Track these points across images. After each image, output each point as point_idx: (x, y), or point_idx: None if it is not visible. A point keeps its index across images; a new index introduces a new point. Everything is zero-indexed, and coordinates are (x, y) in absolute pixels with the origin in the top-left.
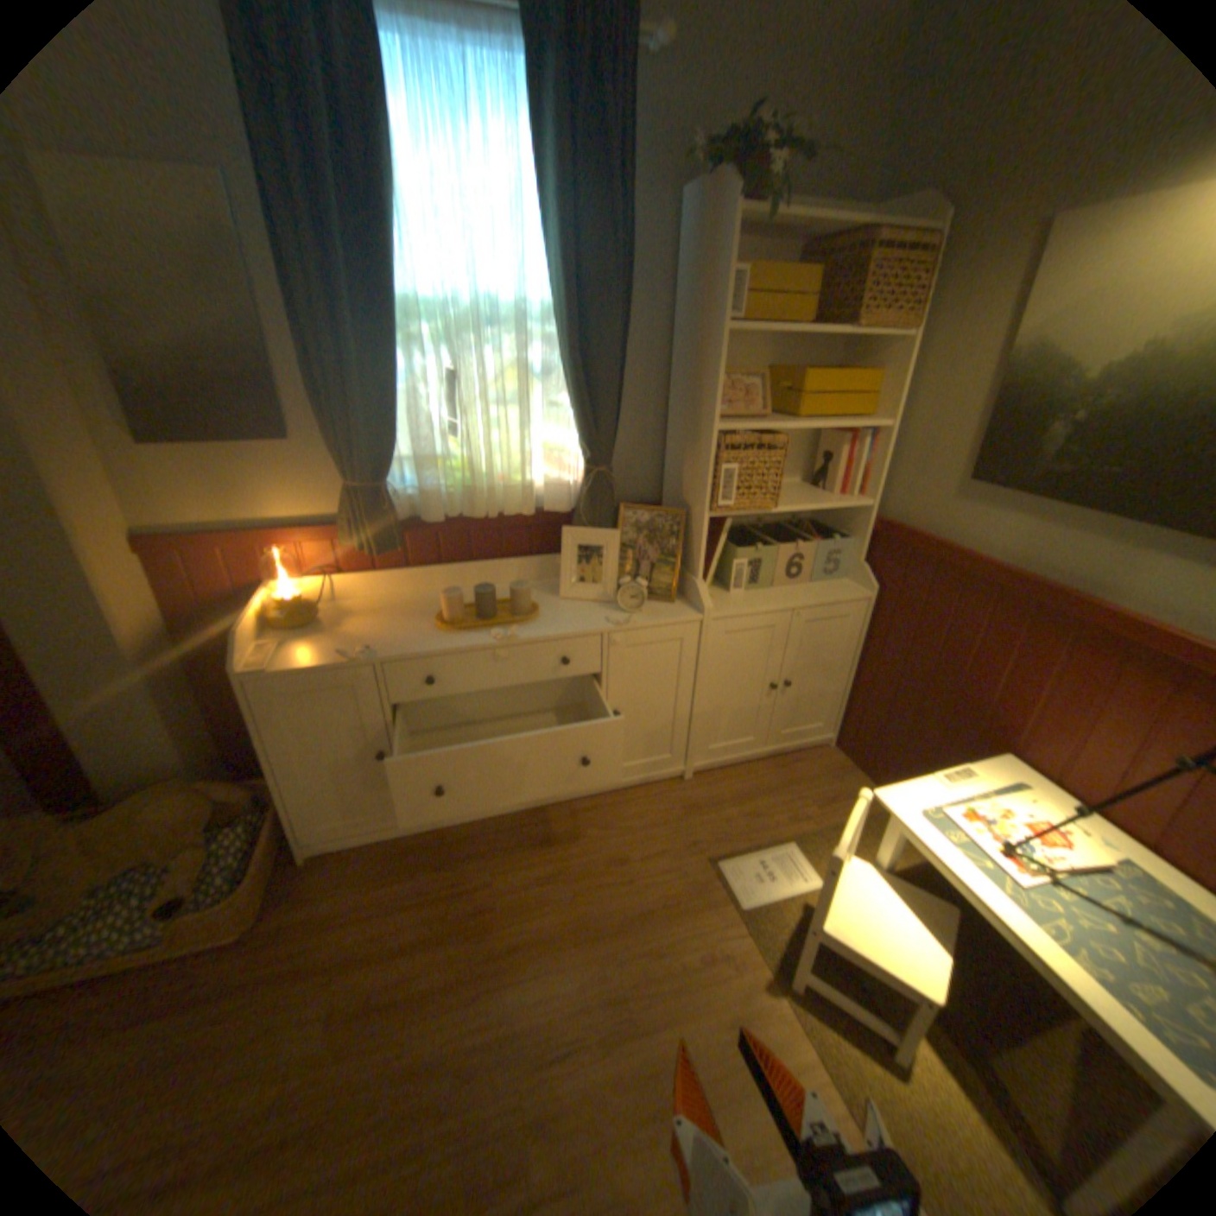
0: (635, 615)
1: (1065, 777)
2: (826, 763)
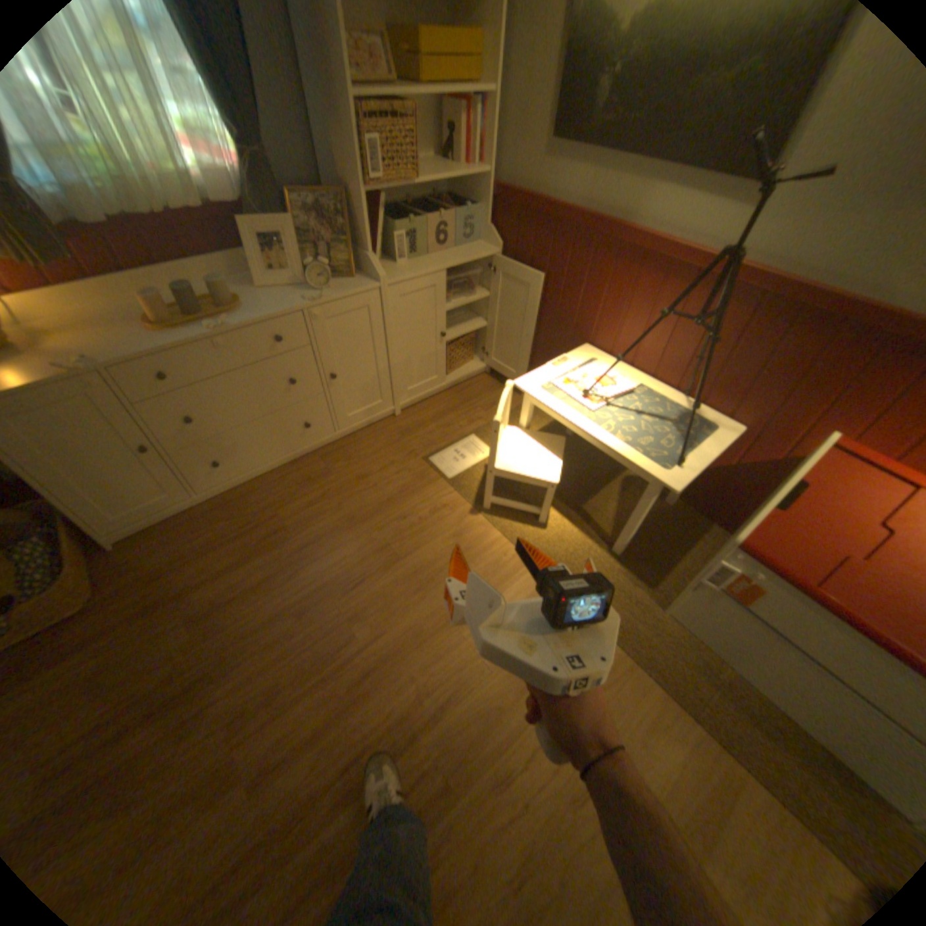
0: (325, 292)
1: (613, 349)
2: (485, 383)
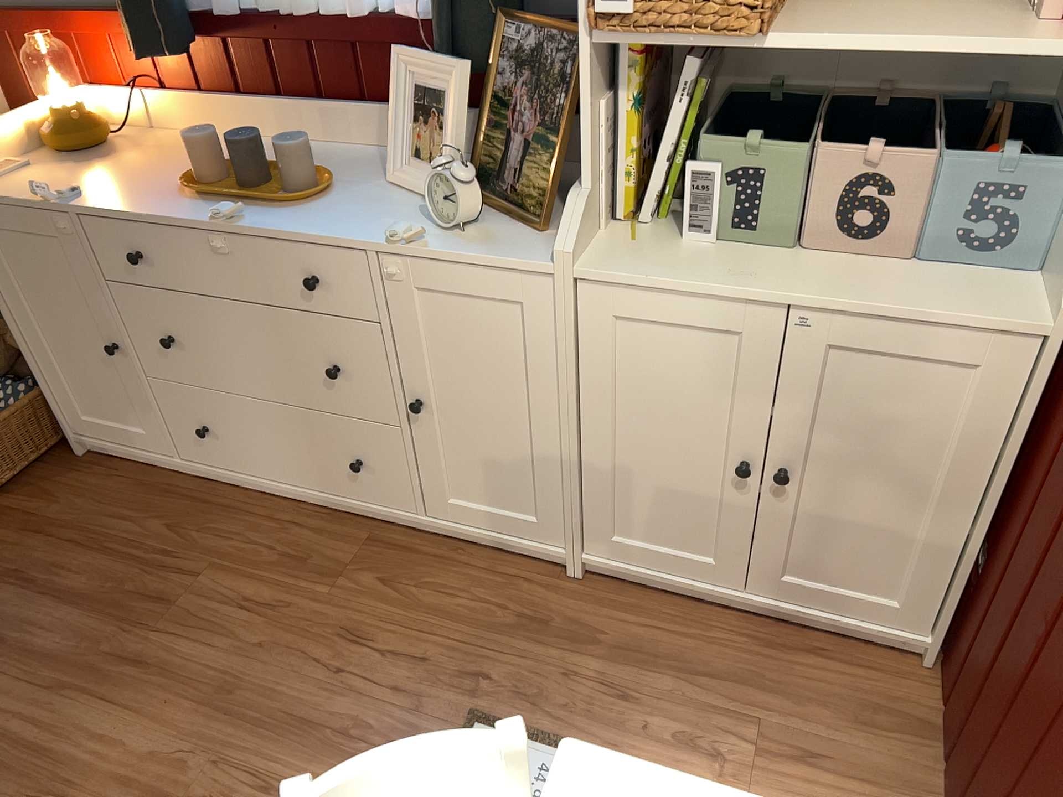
0: (446, 235)
1: None
2: (876, 678)
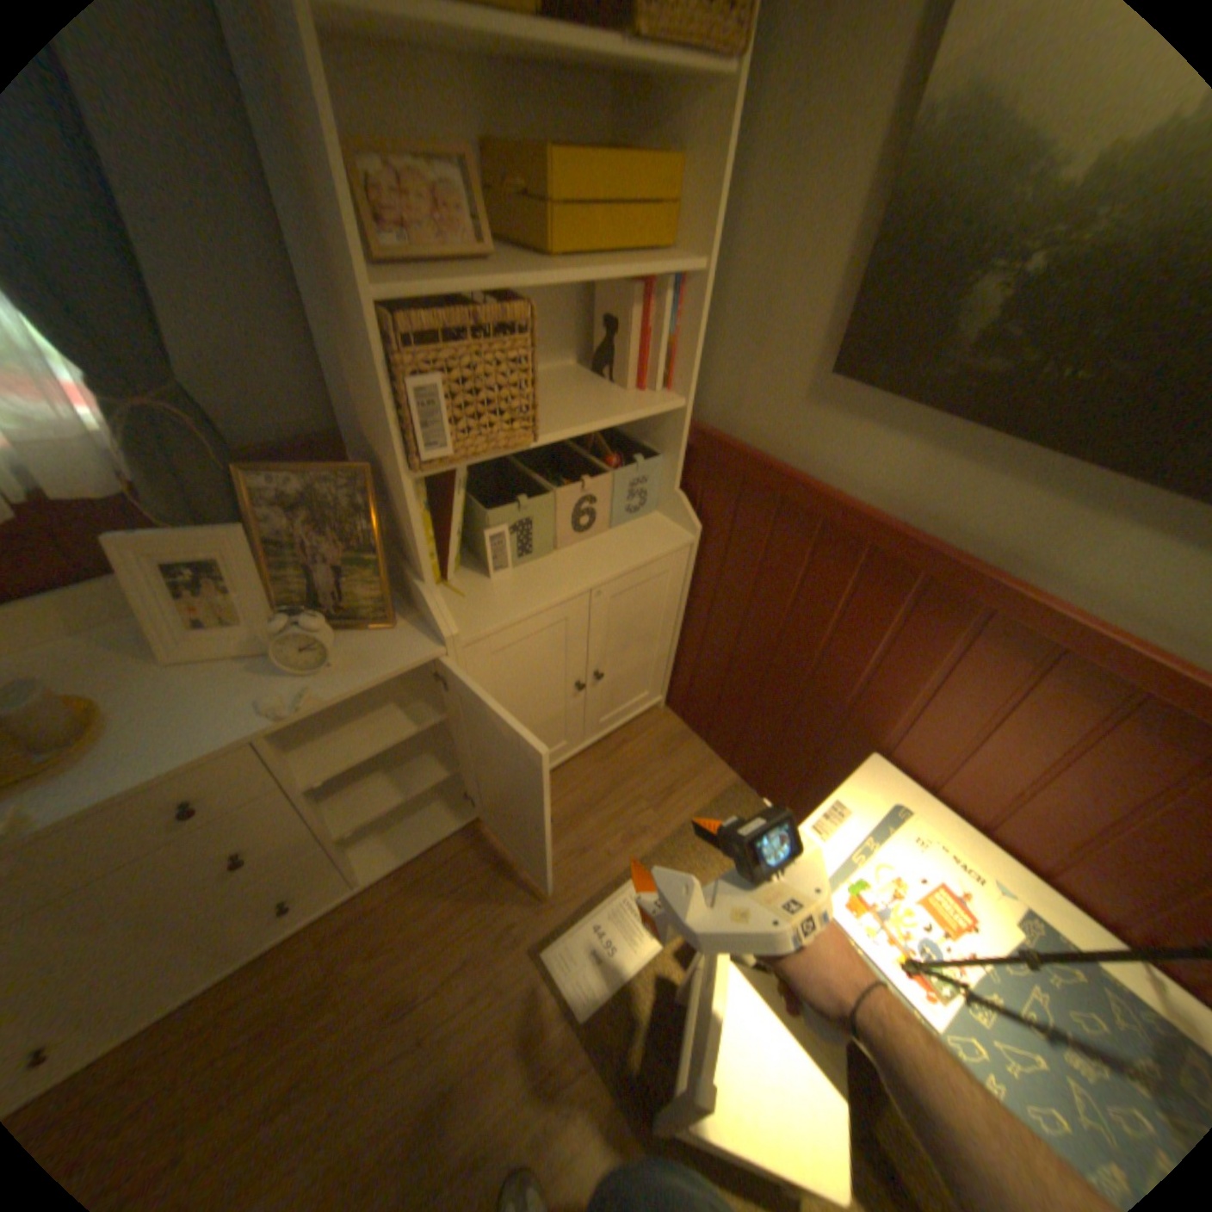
0: (318, 679)
1: (942, 785)
2: (656, 733)
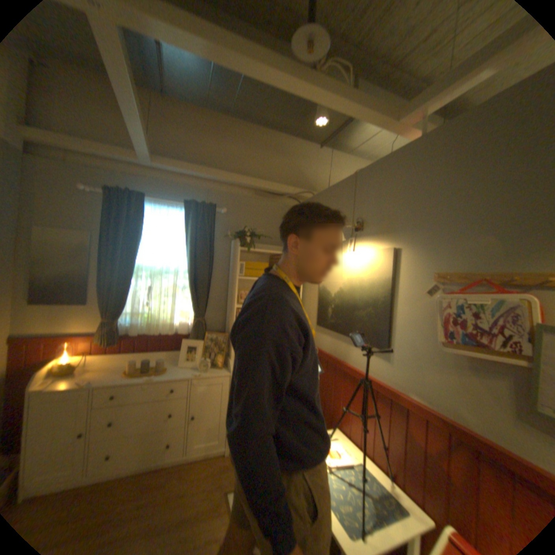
0: (204, 373)
1: (350, 435)
2: None
